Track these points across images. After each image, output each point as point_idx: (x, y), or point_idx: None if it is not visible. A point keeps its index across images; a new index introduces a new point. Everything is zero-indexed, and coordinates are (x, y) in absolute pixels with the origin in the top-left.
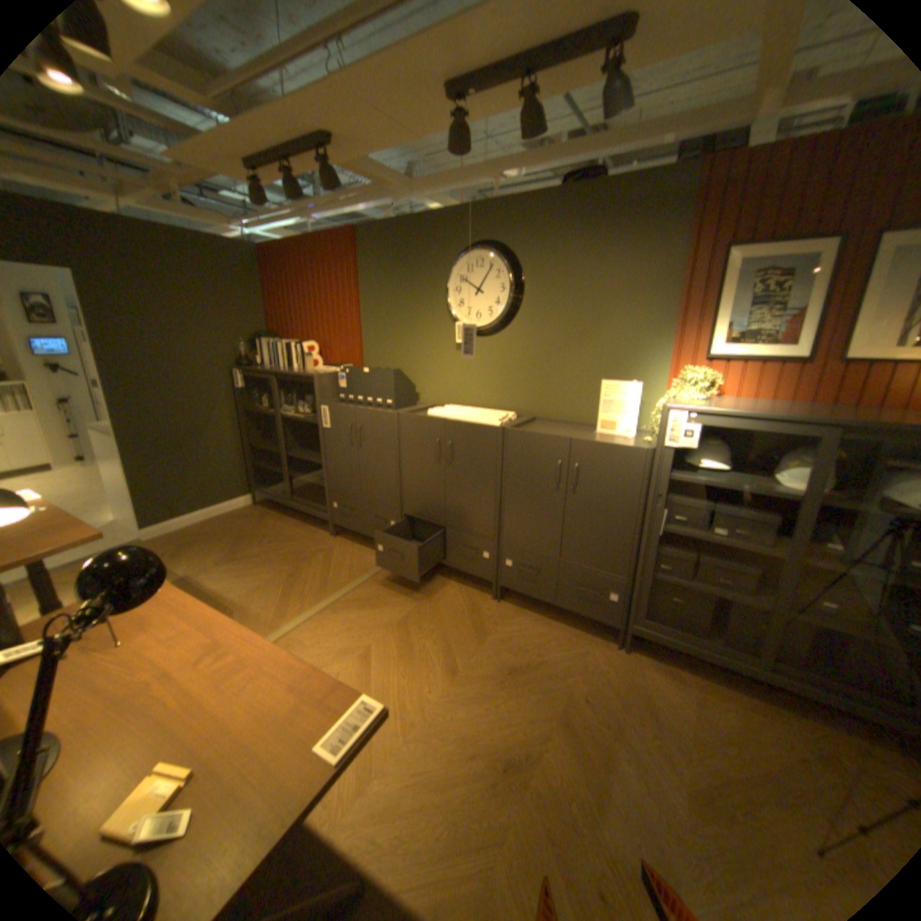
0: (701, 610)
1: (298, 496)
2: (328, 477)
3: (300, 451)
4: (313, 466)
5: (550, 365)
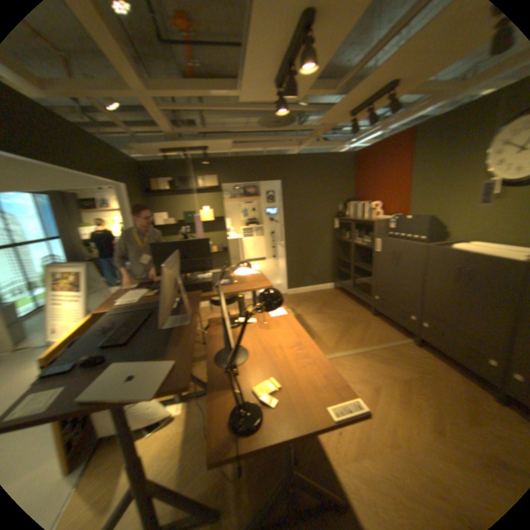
0: None
1: (357, 288)
2: (375, 280)
3: (361, 263)
4: (368, 272)
5: None
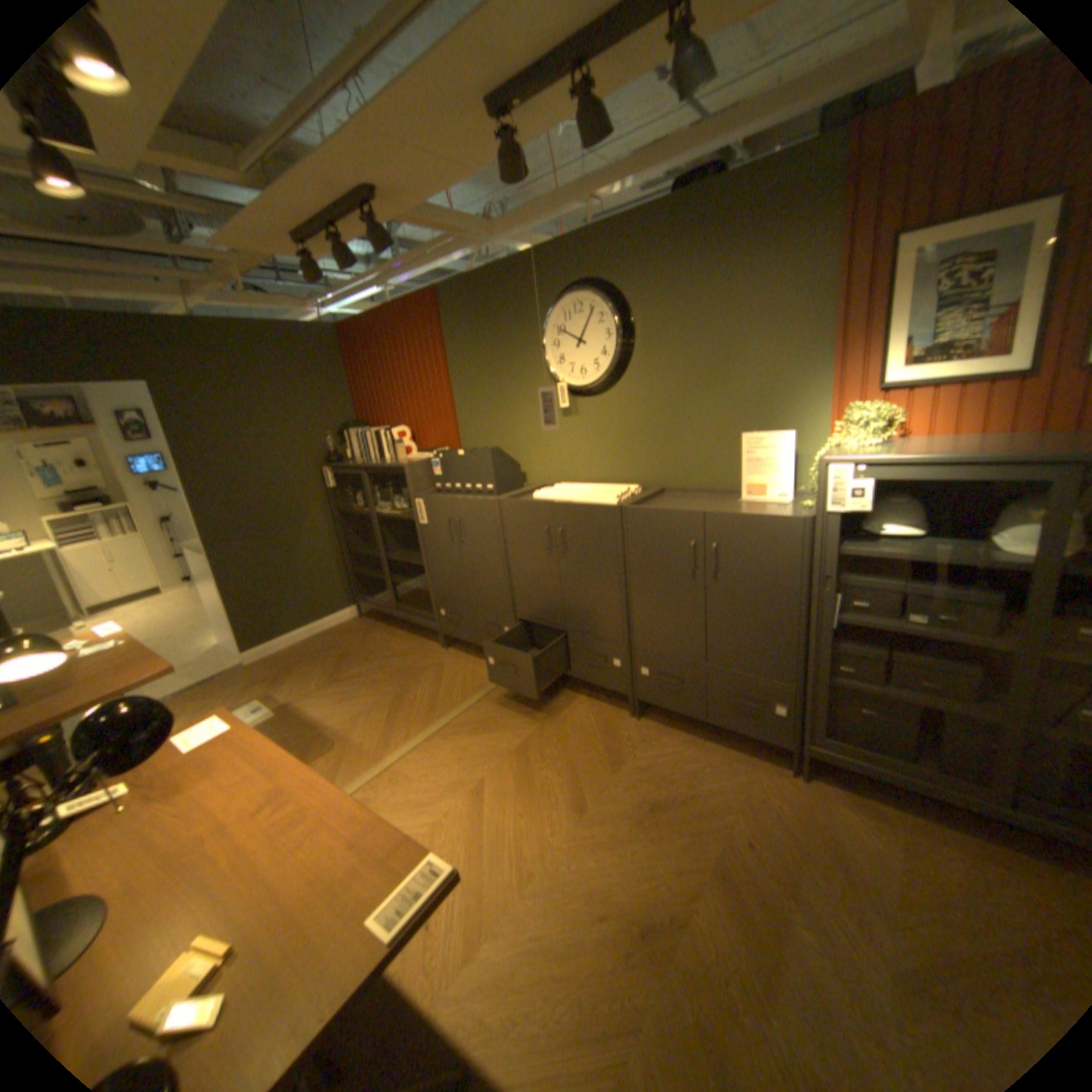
0: (901, 724)
1: (404, 604)
2: (432, 581)
3: (401, 552)
4: (418, 568)
5: (676, 422)
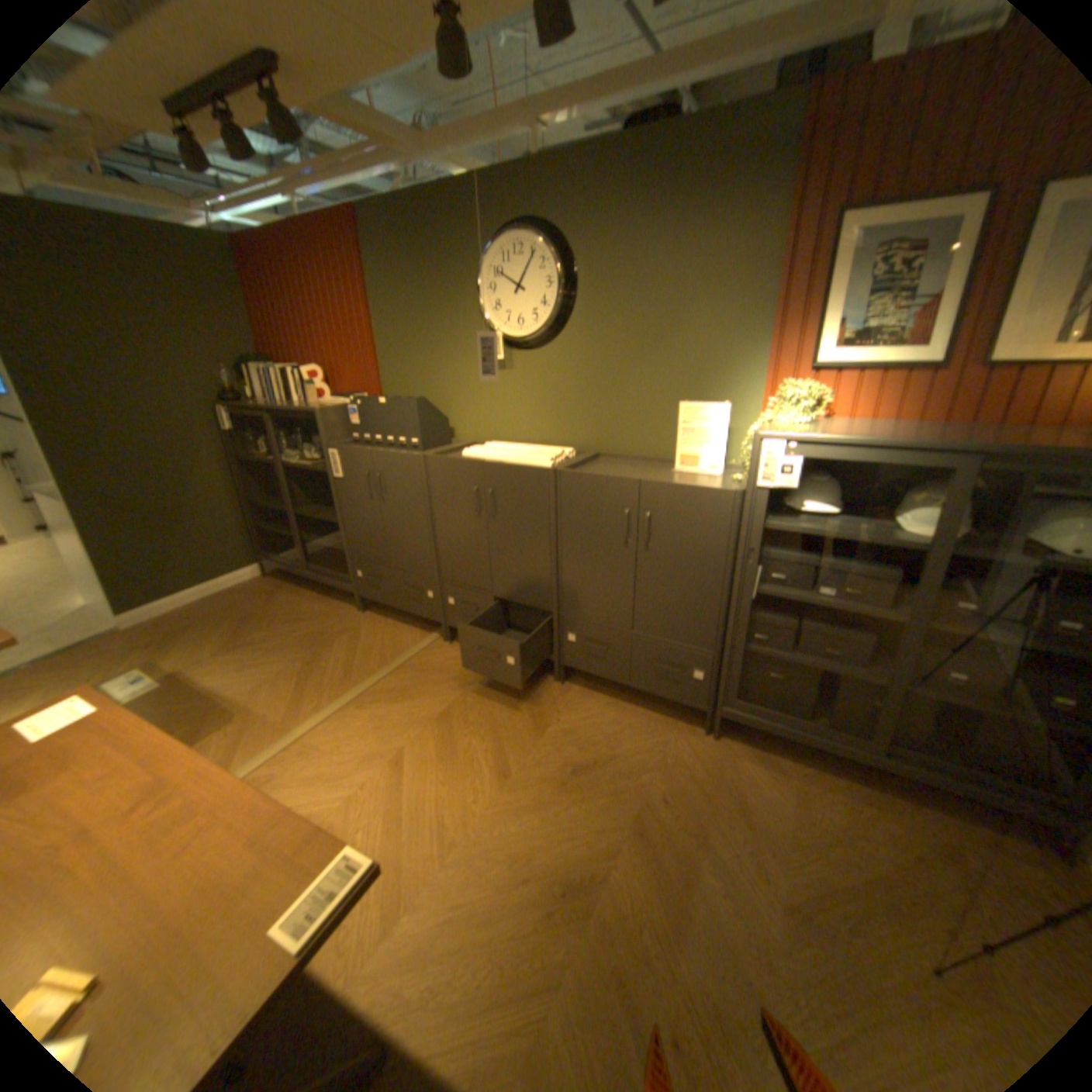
0: (803, 686)
1: (315, 564)
2: (347, 540)
3: (312, 507)
4: (332, 525)
5: (614, 385)
